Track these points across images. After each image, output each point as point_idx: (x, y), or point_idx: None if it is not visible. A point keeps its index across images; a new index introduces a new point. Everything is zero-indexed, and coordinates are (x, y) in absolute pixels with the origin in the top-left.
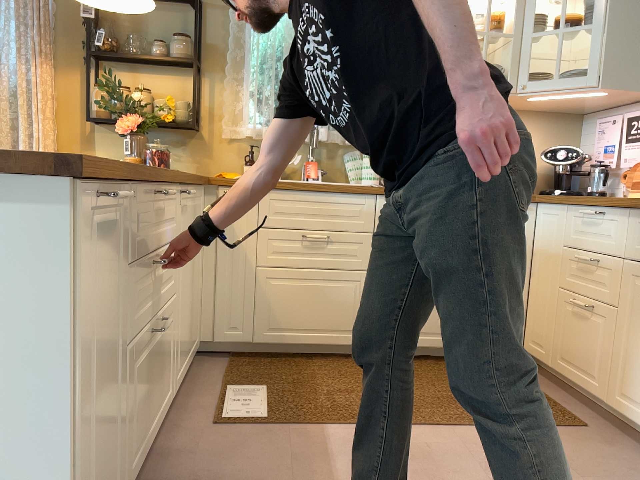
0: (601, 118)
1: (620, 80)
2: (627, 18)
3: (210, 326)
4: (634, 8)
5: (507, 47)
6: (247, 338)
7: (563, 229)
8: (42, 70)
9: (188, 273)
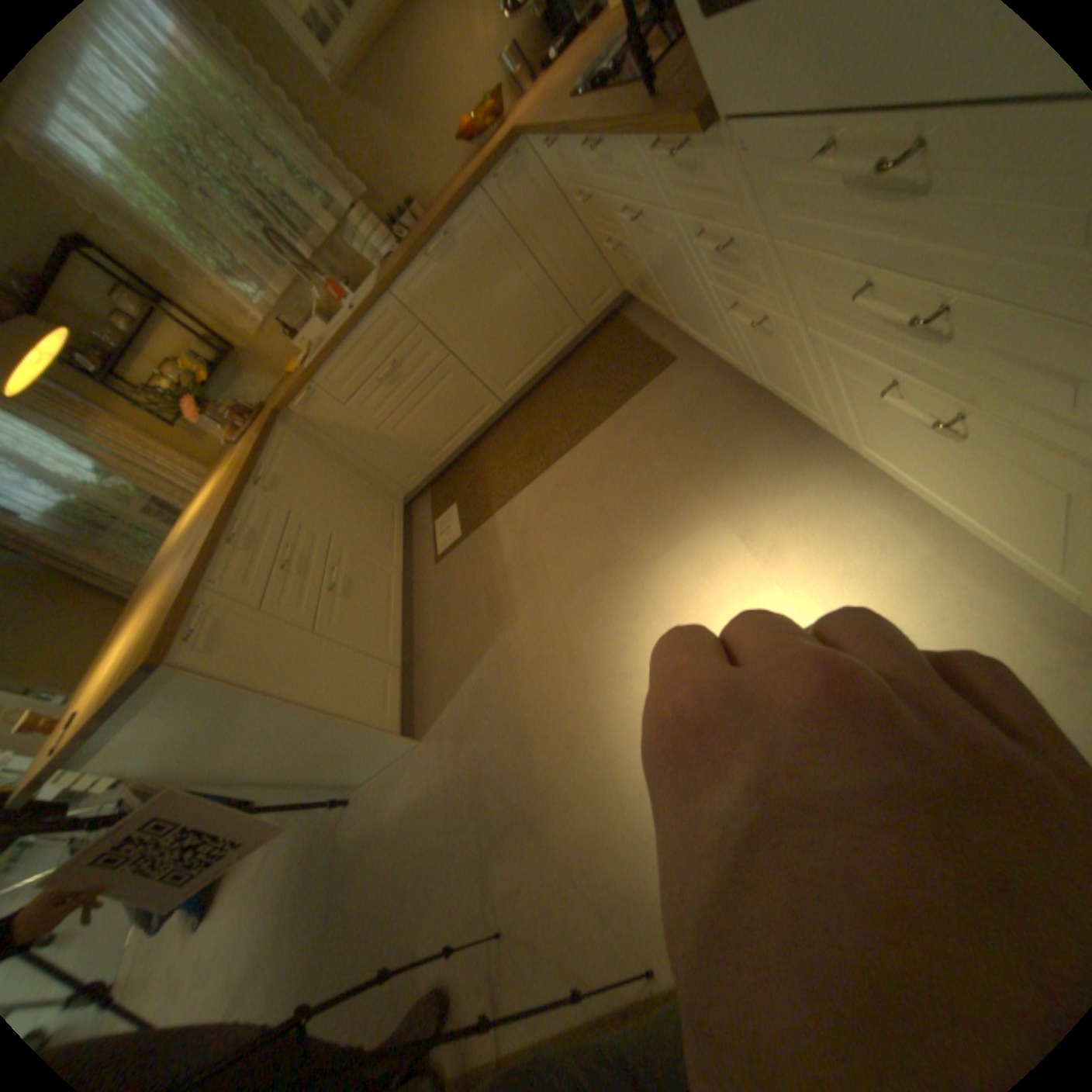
0: None
1: None
2: None
3: (399, 485)
4: None
5: None
6: (426, 471)
7: (554, 161)
8: (102, 427)
9: (335, 495)
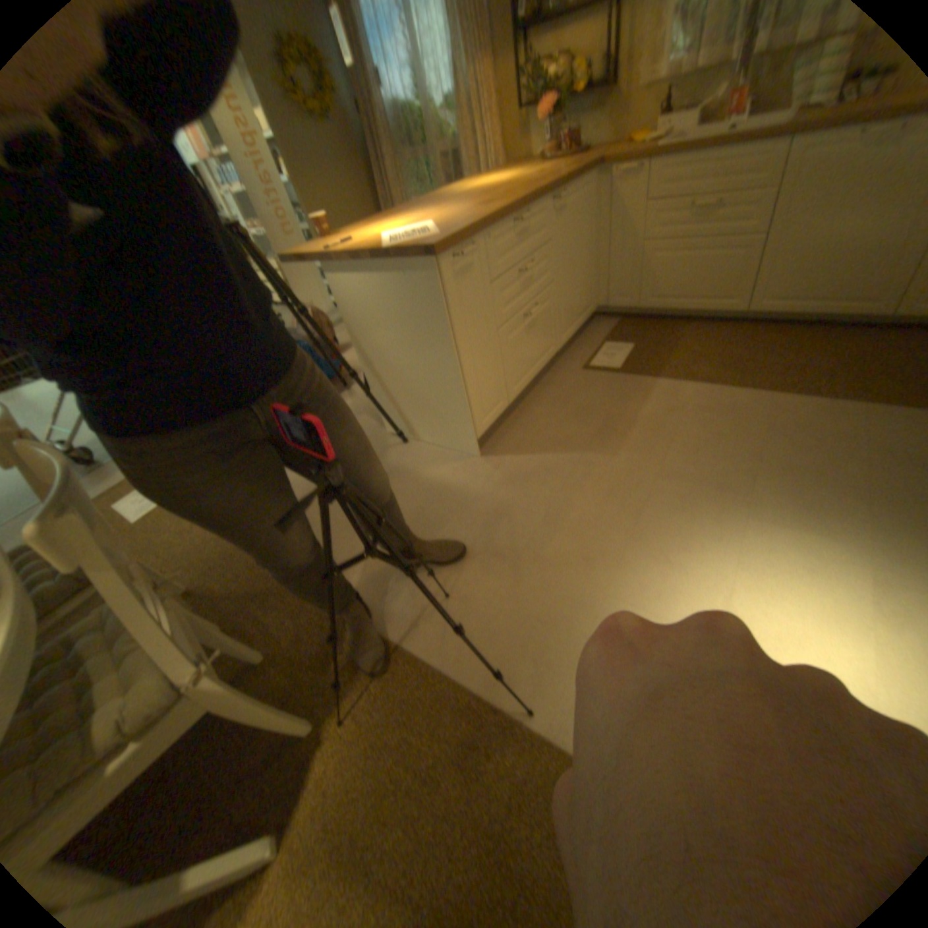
0: None
1: None
2: None
3: (607, 293)
4: None
5: None
6: (635, 302)
7: None
8: (480, 64)
9: (575, 257)
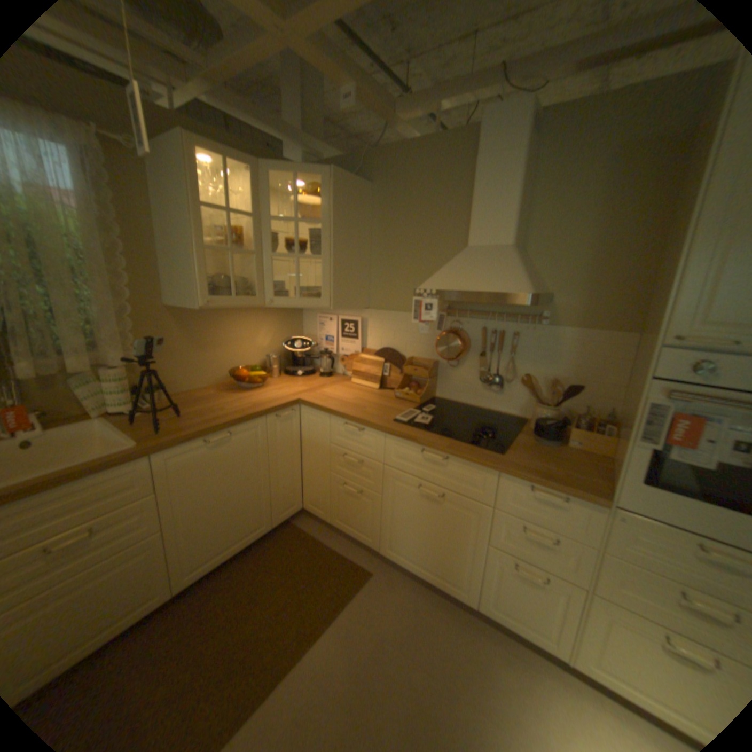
0: (317, 311)
1: (341, 302)
2: (341, 254)
3: None
4: (345, 246)
5: (245, 258)
6: None
7: (326, 430)
8: None
9: None
